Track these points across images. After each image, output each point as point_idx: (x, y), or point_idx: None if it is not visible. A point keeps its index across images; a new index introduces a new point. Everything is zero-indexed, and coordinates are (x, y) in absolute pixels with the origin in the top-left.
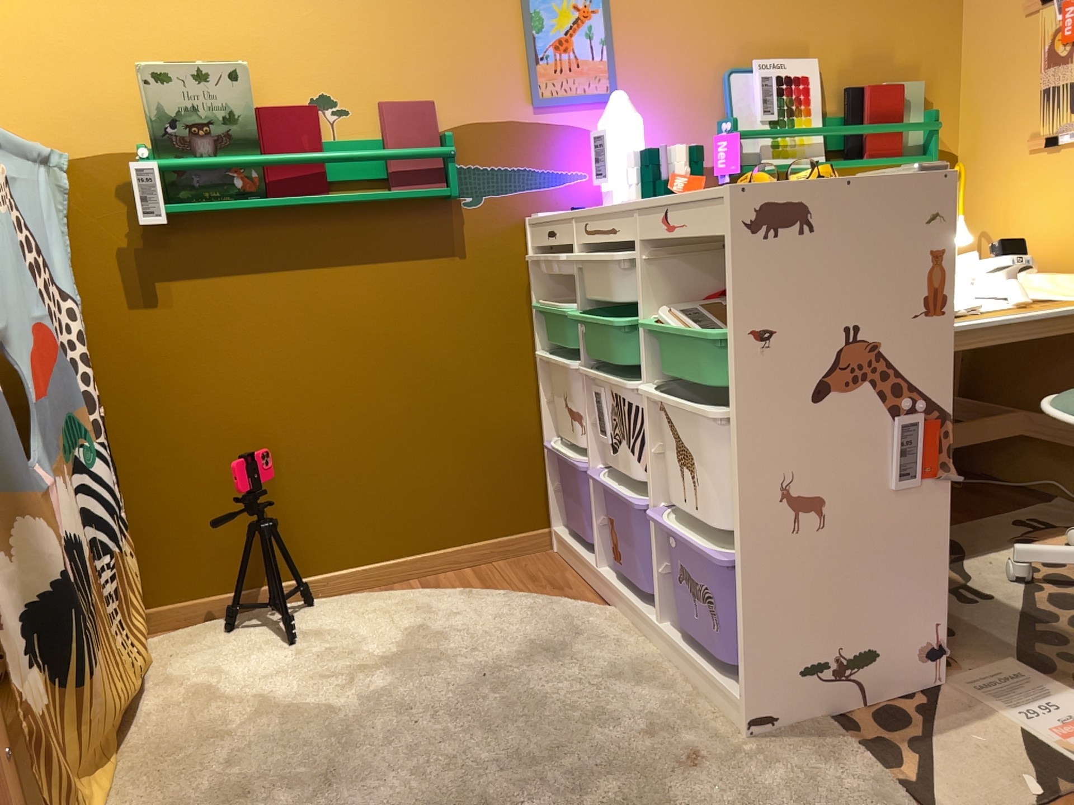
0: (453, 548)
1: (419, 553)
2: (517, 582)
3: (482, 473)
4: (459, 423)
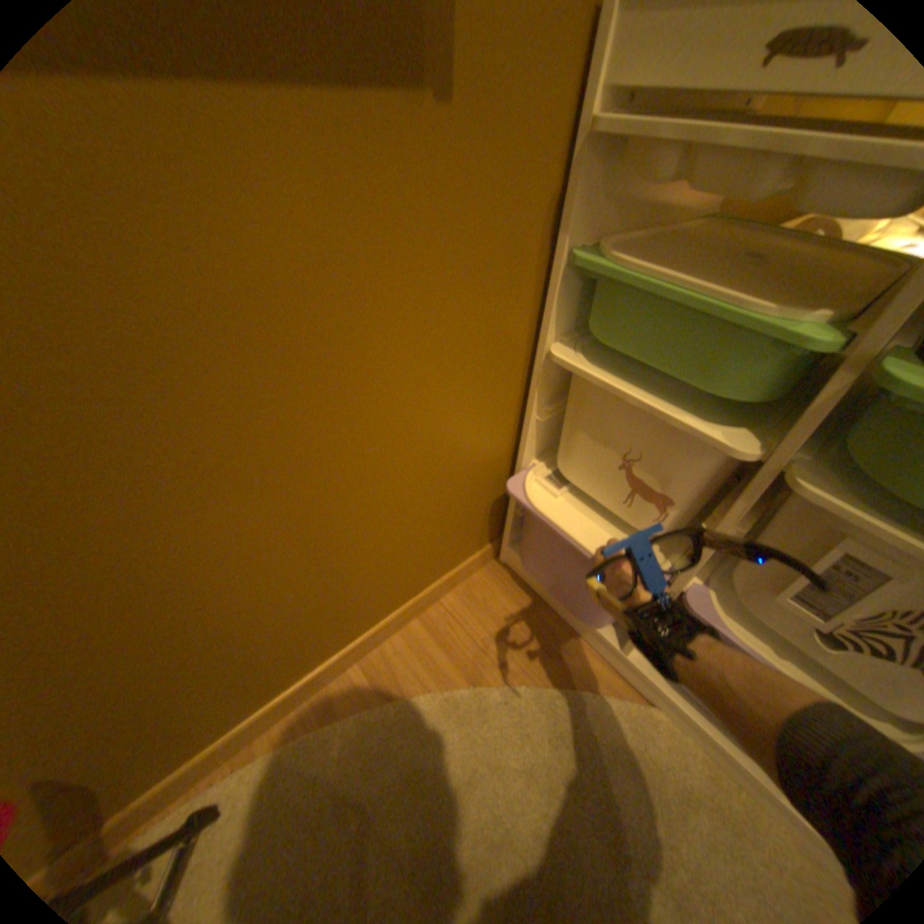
0: (401, 610)
1: (358, 639)
2: (496, 645)
3: (439, 525)
4: (414, 483)
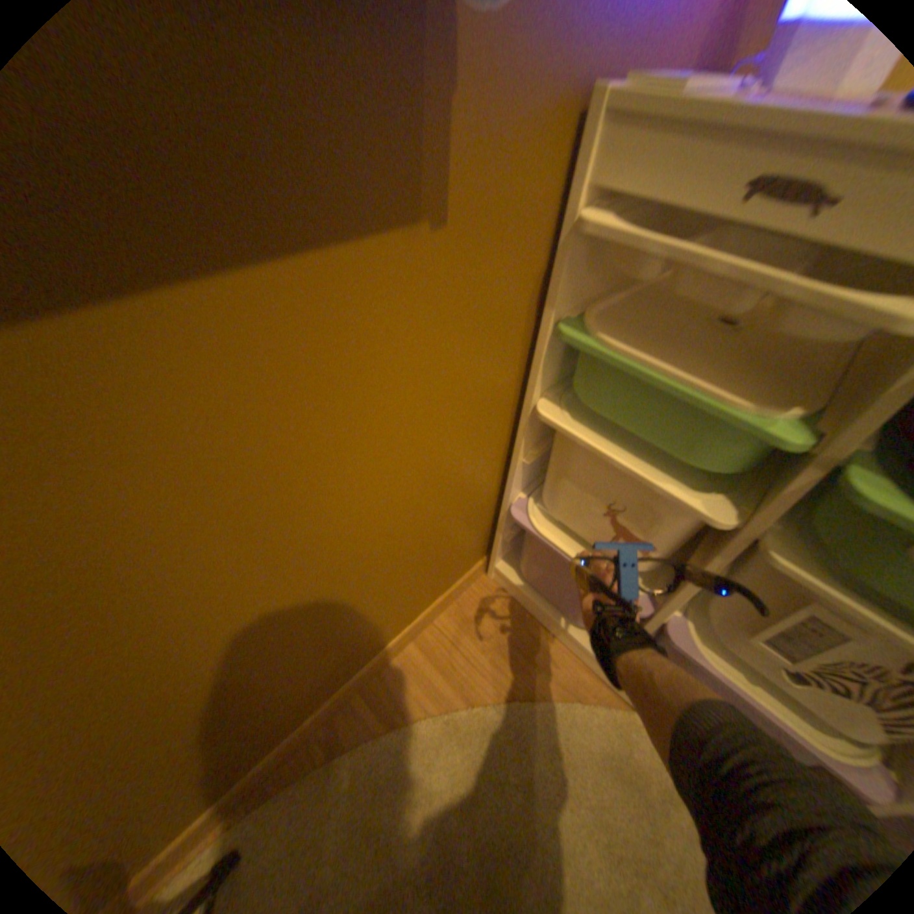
0: (398, 639)
1: (360, 672)
2: (490, 663)
3: (432, 563)
4: (410, 537)
